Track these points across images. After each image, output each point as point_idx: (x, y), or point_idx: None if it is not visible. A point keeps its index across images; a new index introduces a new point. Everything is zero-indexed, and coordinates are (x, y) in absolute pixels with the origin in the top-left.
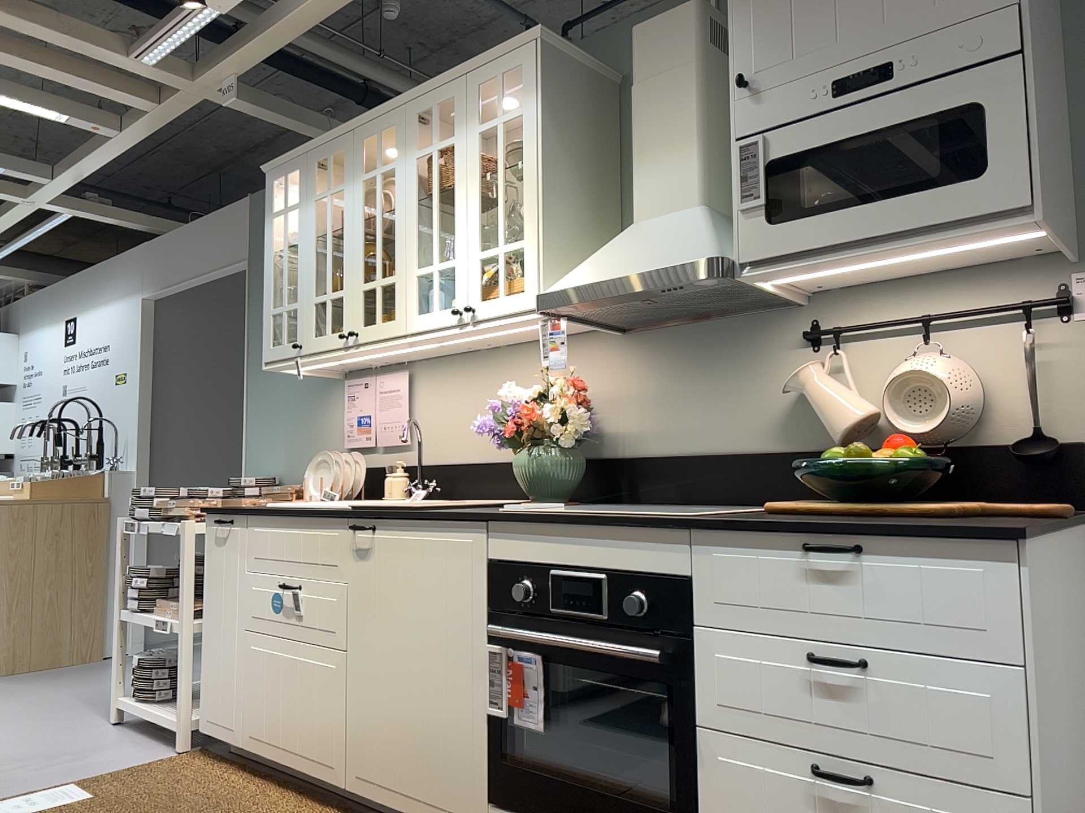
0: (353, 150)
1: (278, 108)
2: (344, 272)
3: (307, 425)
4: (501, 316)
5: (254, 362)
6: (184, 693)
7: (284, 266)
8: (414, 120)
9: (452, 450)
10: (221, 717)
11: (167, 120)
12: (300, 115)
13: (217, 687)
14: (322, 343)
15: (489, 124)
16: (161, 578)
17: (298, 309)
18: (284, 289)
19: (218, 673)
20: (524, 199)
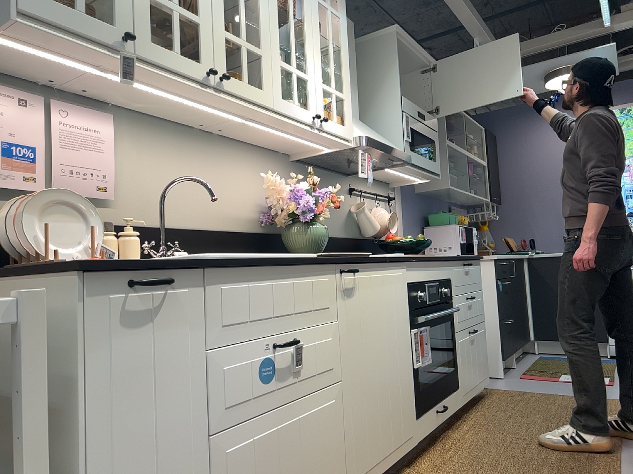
0: None
1: None
2: None
3: None
4: (332, 134)
5: None
6: None
7: None
8: None
9: (167, 214)
10: None
11: None
12: None
13: None
14: (169, 59)
15: (324, 3)
16: None
17: None
18: None
19: None
20: (345, 72)
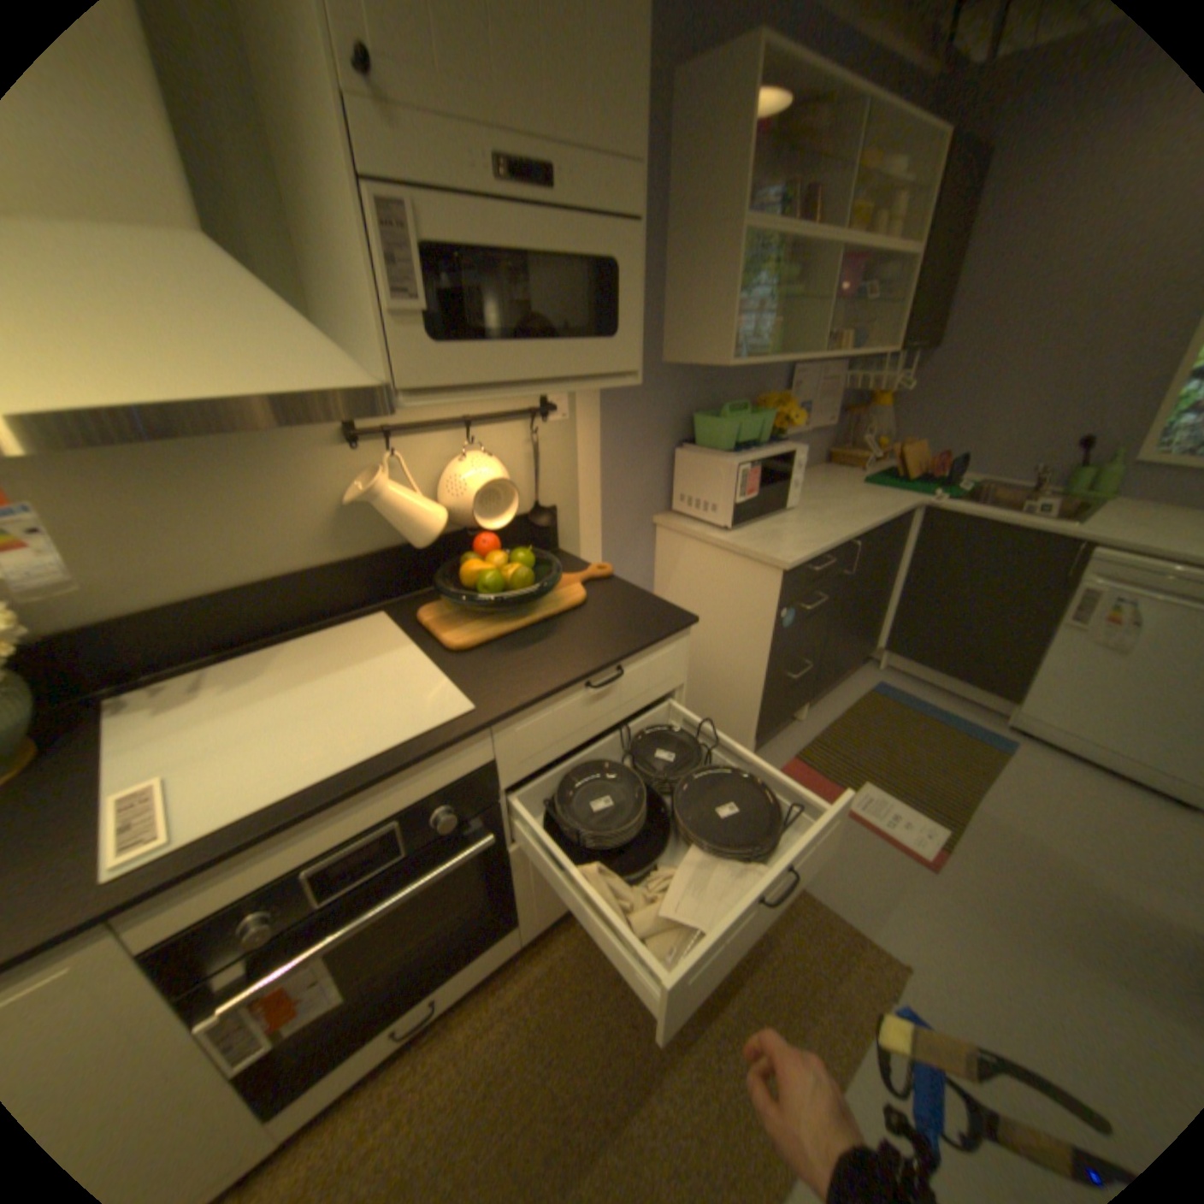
0: None
1: None
2: None
3: None
4: None
5: None
6: None
7: None
8: None
9: None
10: None
11: None
12: None
13: None
14: None
15: None
16: None
17: None
18: None
19: None
20: None
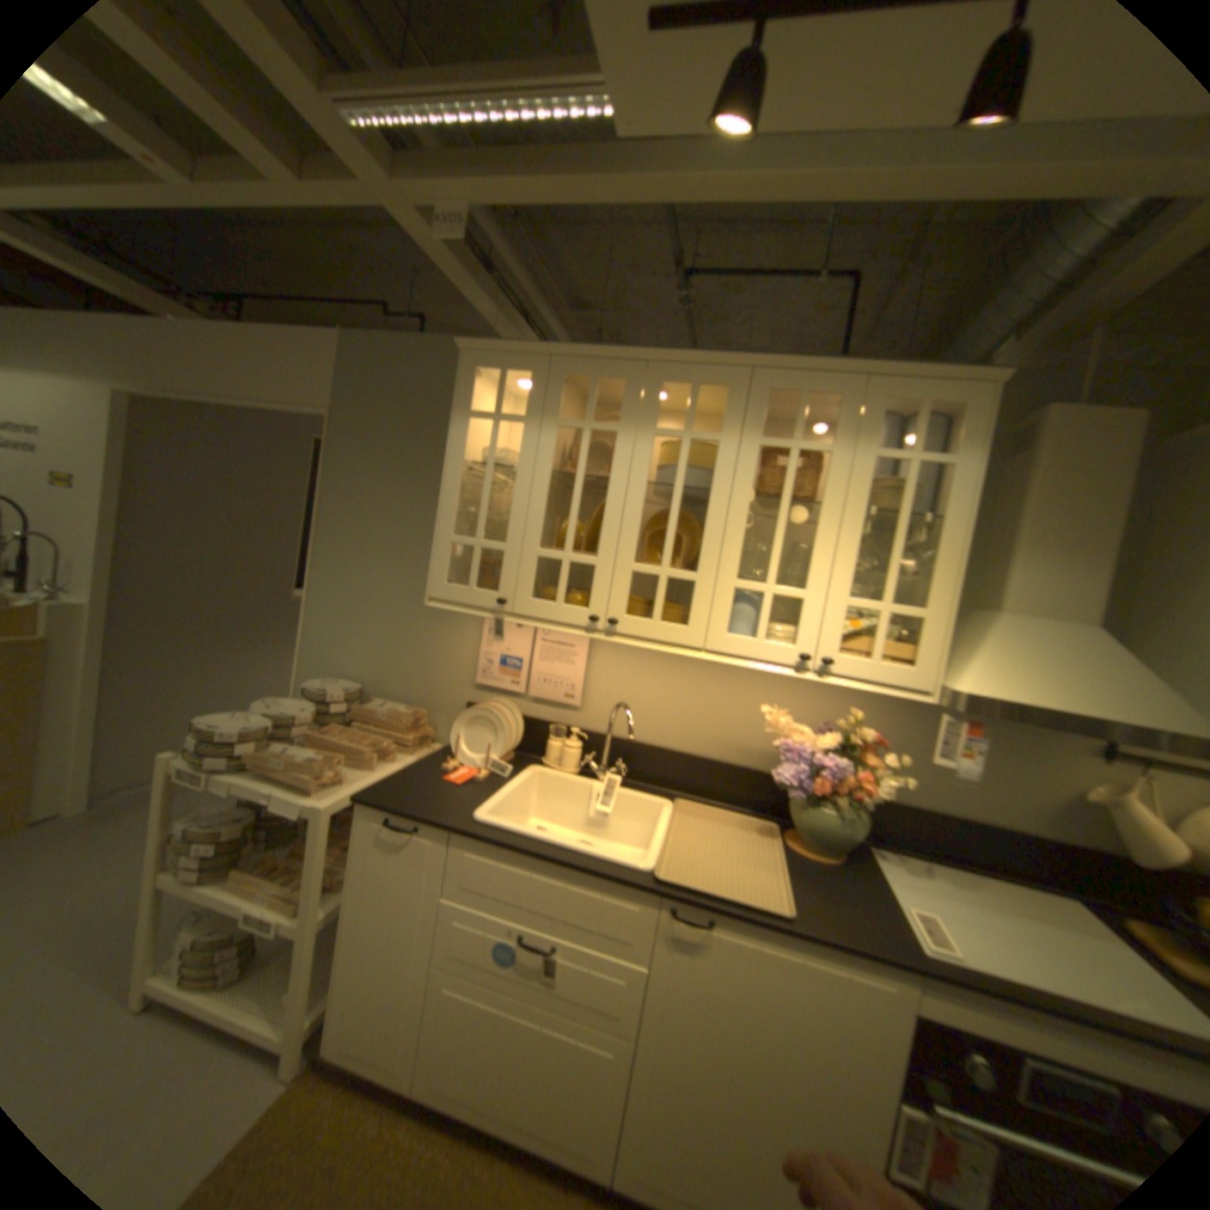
0: (642, 386)
1: (462, 252)
2: (601, 537)
3: (414, 638)
4: (866, 681)
5: (325, 538)
6: (300, 1013)
7: (485, 487)
8: (765, 394)
9: (639, 727)
10: (371, 1054)
11: (289, 199)
12: (477, 271)
13: (365, 1017)
14: (548, 611)
15: (897, 453)
16: (229, 836)
17: (505, 553)
18: (480, 518)
19: (367, 1001)
20: (940, 567)
